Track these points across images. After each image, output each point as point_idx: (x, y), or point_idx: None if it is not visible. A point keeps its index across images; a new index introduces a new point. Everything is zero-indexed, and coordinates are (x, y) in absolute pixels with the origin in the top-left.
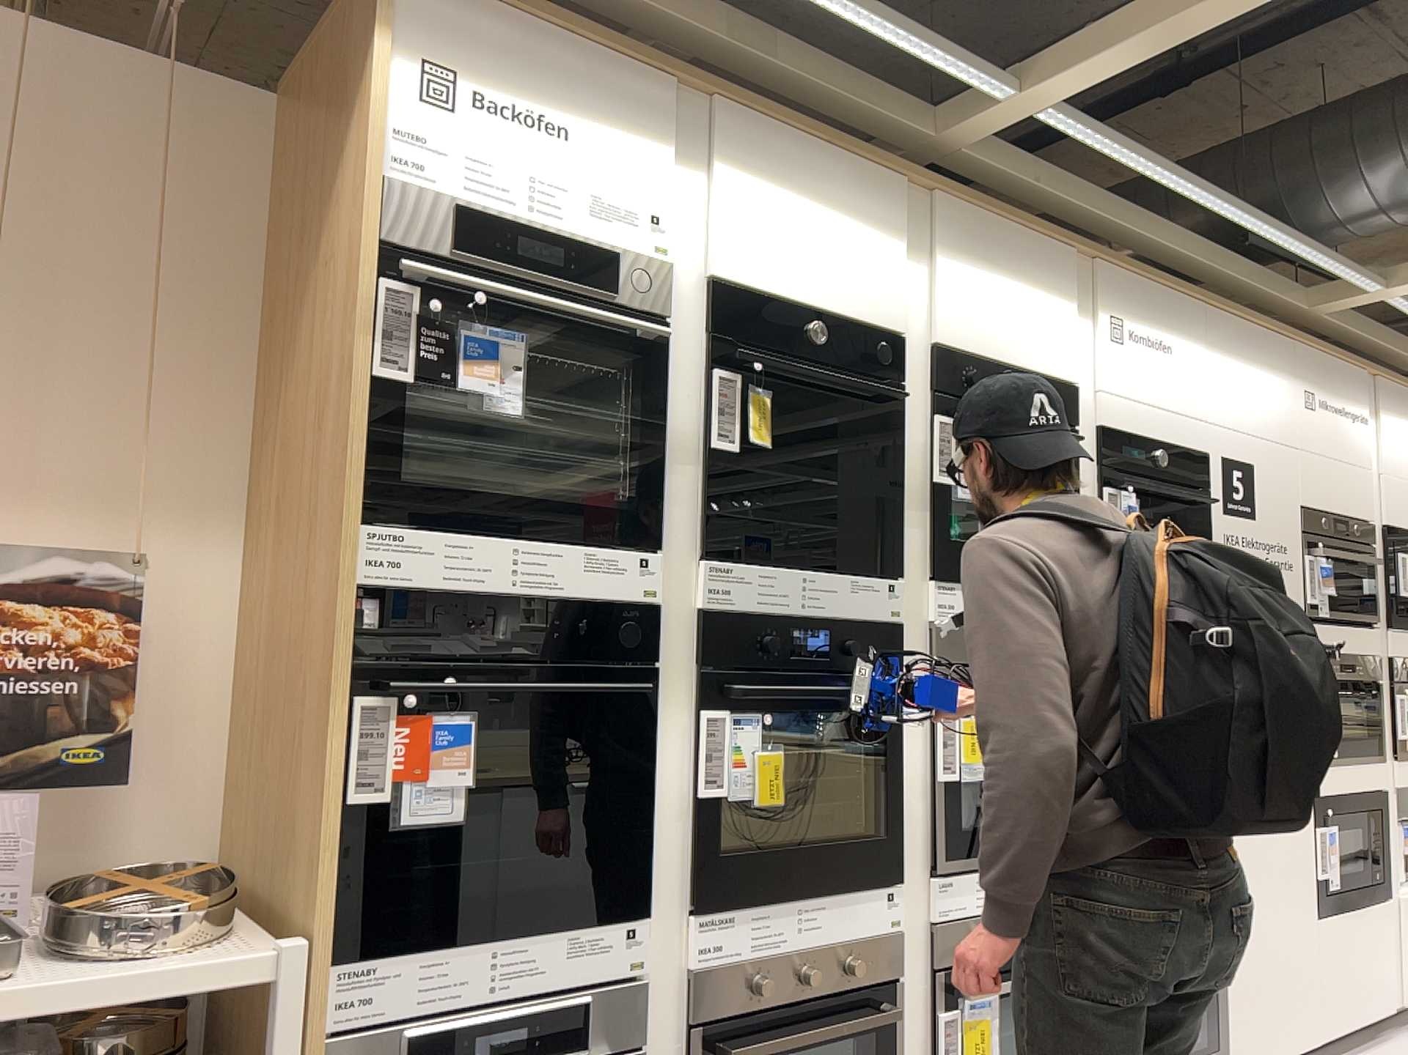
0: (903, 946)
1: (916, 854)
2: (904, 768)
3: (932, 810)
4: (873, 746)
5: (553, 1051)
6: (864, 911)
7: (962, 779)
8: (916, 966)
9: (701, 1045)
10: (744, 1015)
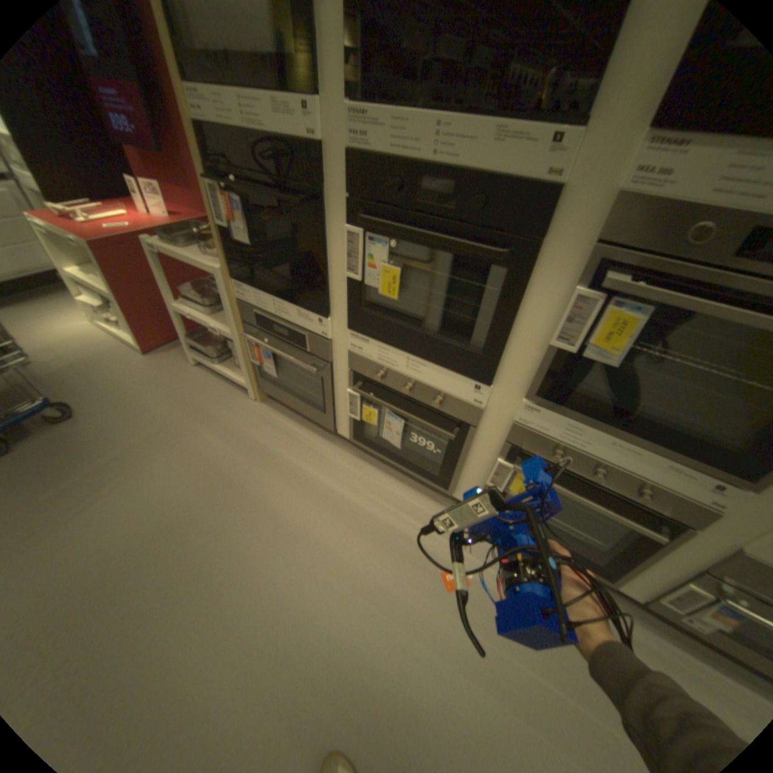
0: (487, 417)
1: (516, 379)
2: (523, 320)
3: (542, 361)
4: (503, 293)
5: (299, 345)
6: (453, 383)
7: (585, 355)
8: (495, 431)
9: (354, 379)
10: (377, 382)
